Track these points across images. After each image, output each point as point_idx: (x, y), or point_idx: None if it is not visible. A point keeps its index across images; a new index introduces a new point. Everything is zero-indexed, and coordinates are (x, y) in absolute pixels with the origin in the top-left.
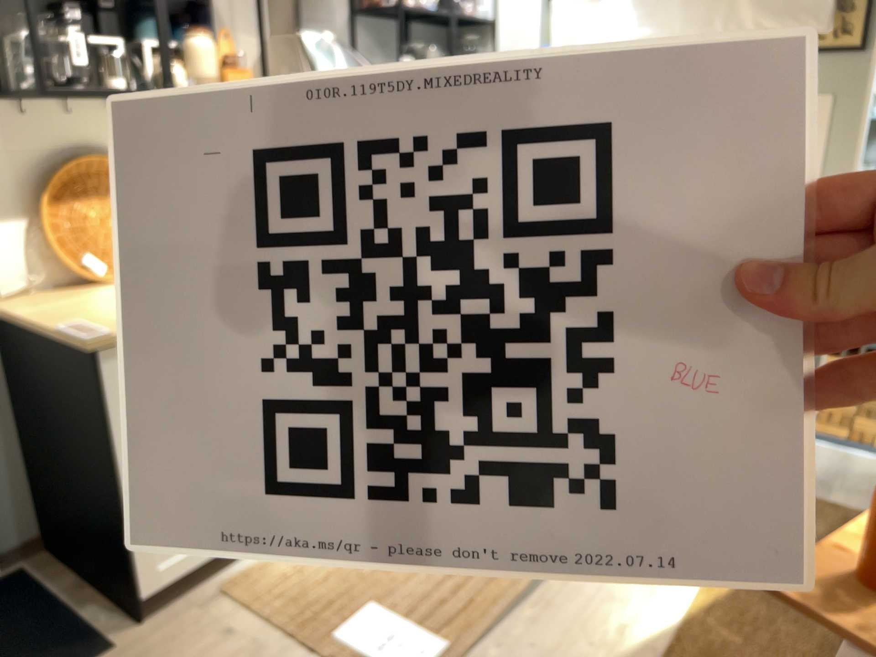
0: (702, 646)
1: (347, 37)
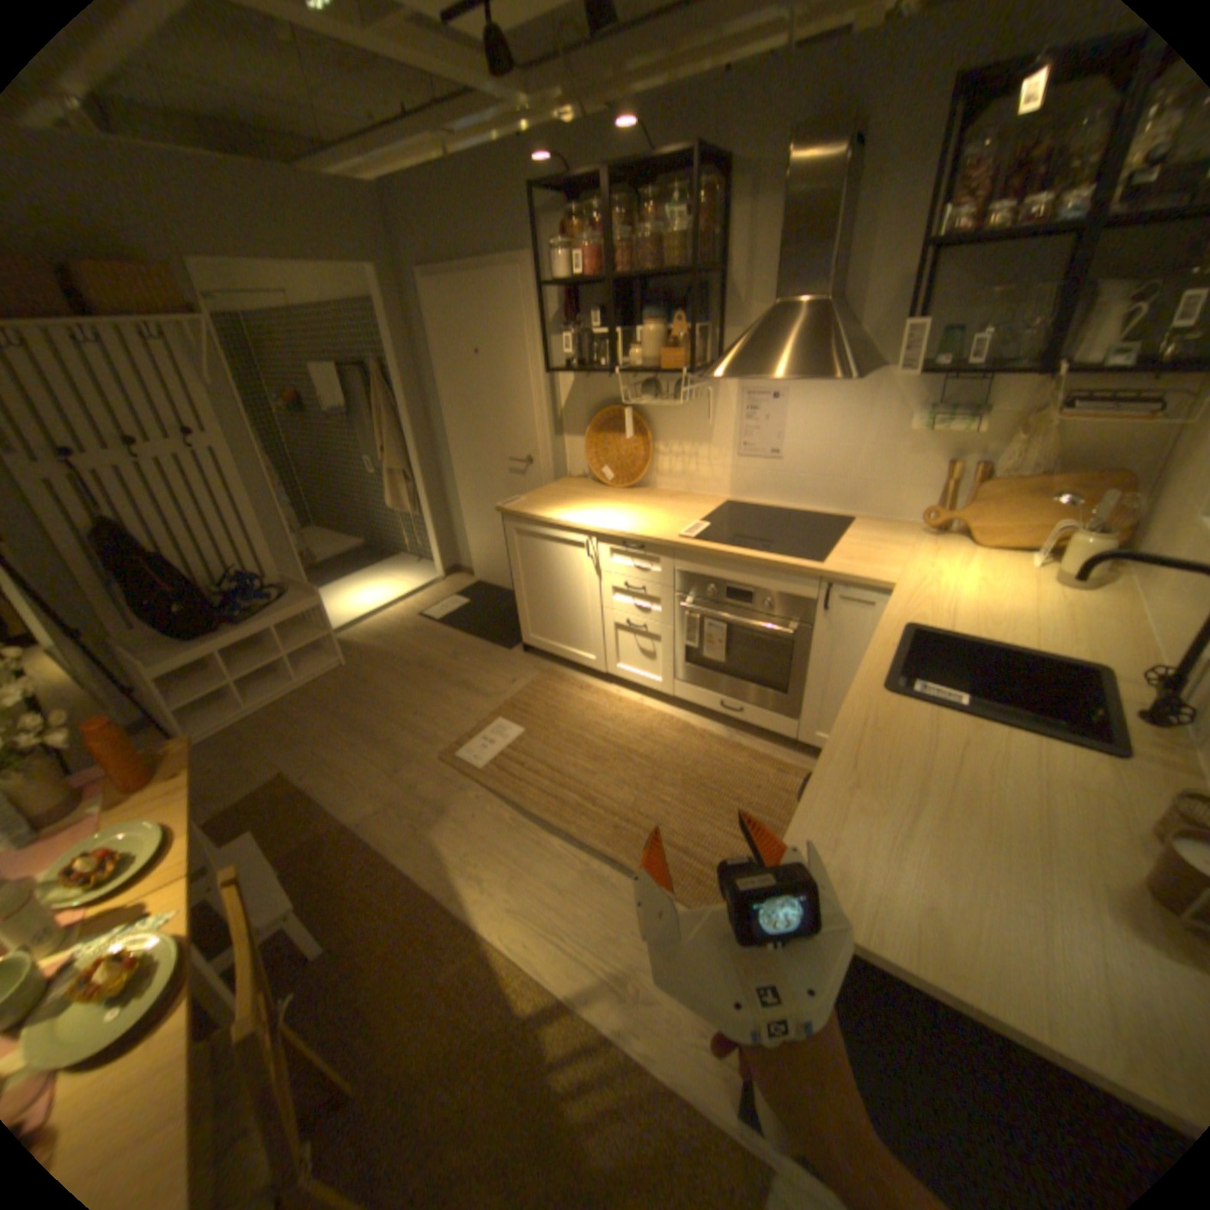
0: (445, 939)
1: (917, 285)
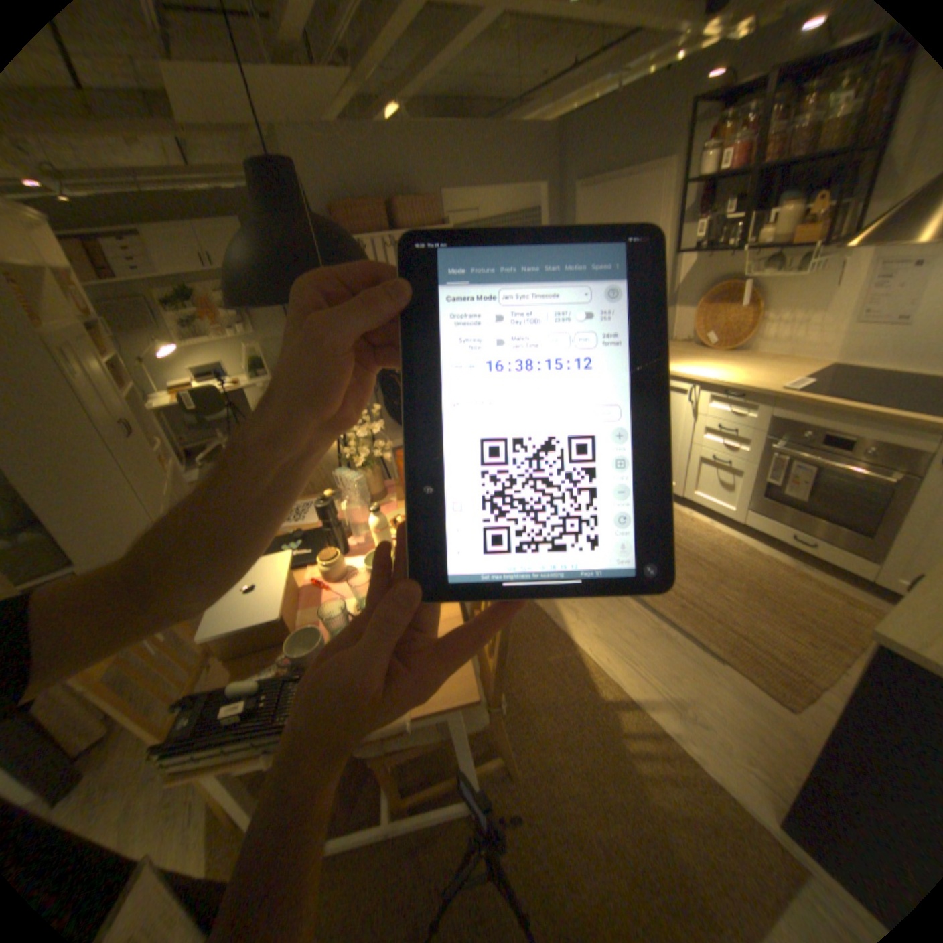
0: (553, 638)
1: None
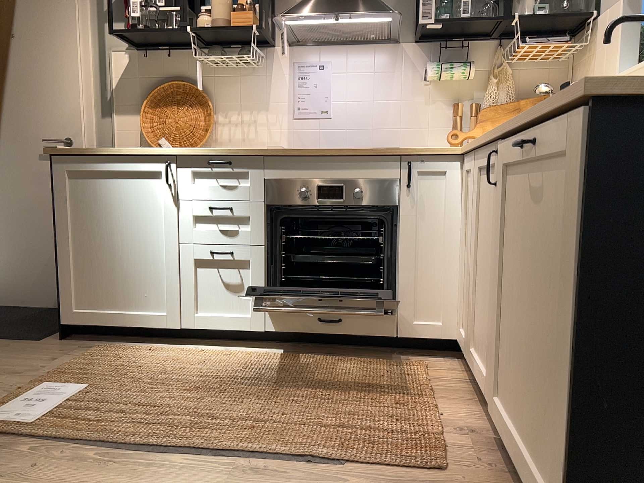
0: None
1: None
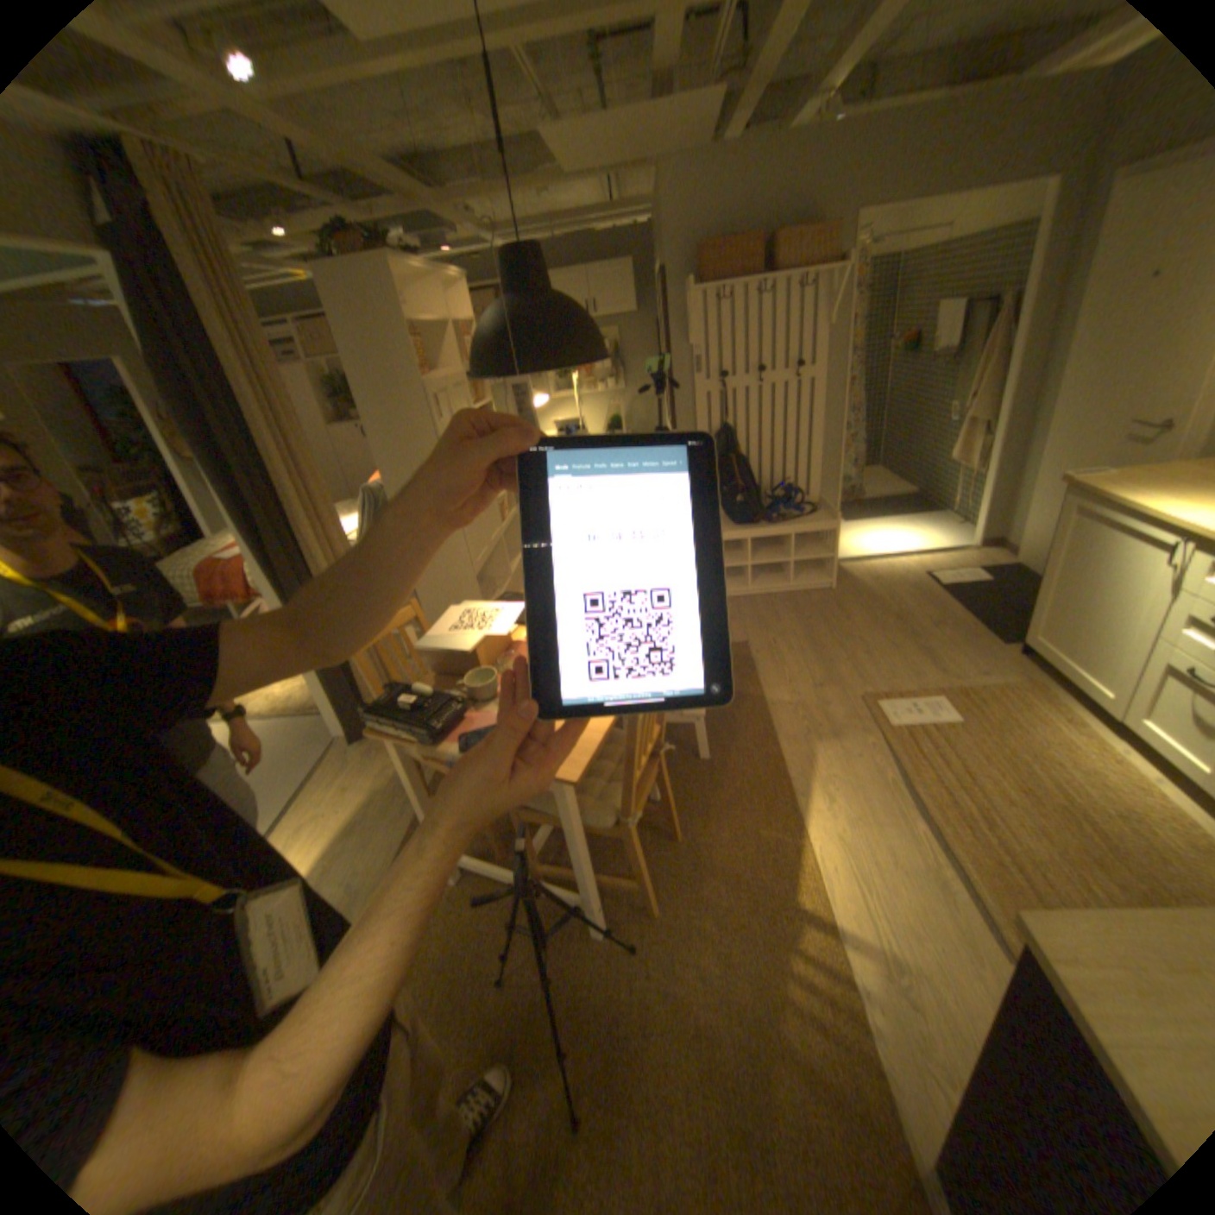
0: (781, 816)
1: None
